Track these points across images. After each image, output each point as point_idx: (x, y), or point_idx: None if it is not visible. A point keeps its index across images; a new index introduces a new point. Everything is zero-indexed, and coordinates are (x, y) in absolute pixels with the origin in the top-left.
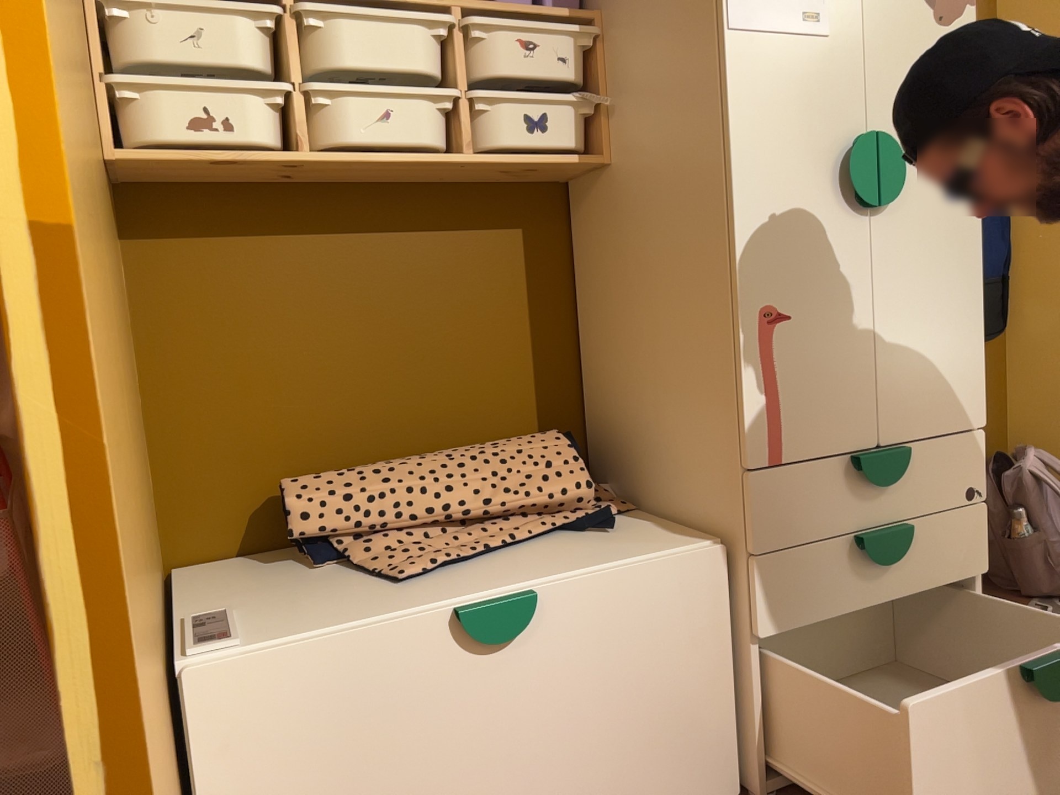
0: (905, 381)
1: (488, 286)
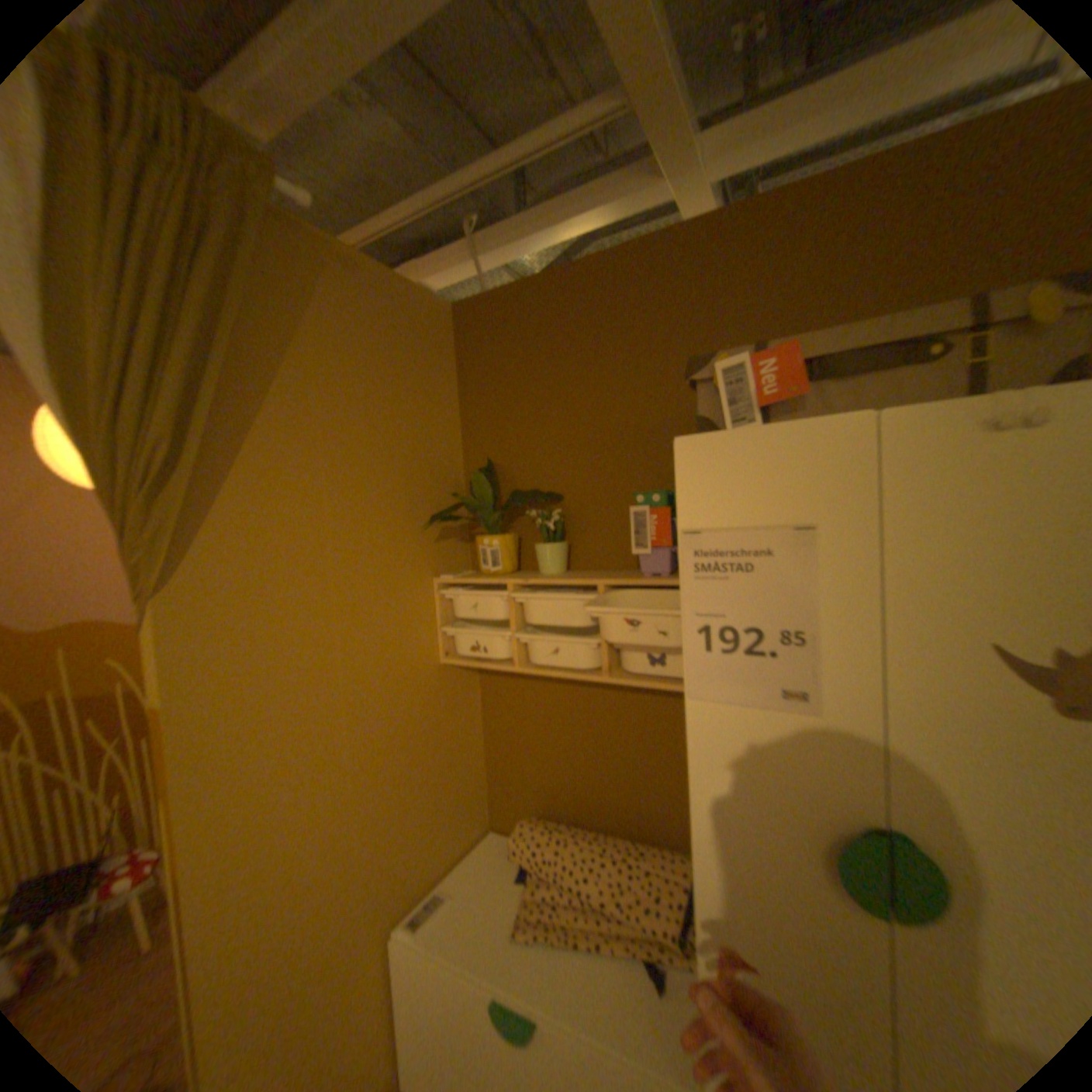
0: None
1: (662, 735)
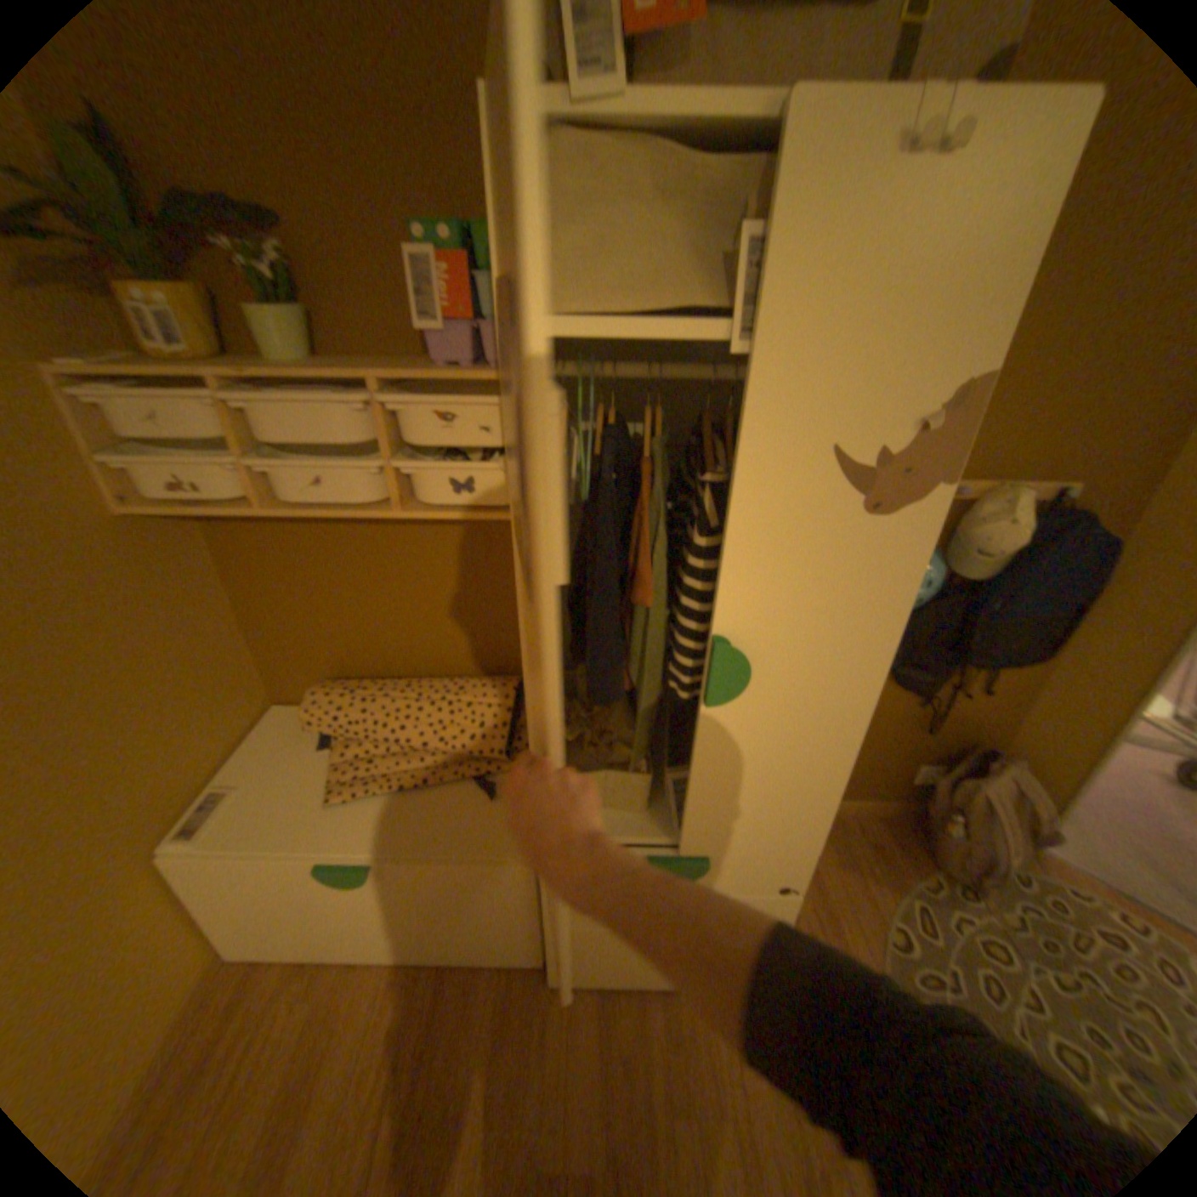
0: (717, 821)
1: (475, 569)
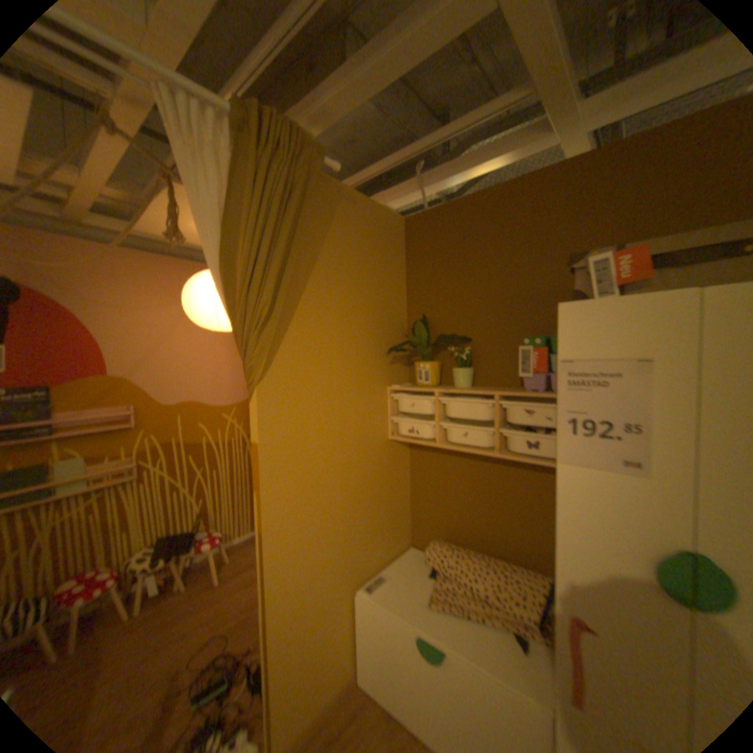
0: None
1: (531, 496)
